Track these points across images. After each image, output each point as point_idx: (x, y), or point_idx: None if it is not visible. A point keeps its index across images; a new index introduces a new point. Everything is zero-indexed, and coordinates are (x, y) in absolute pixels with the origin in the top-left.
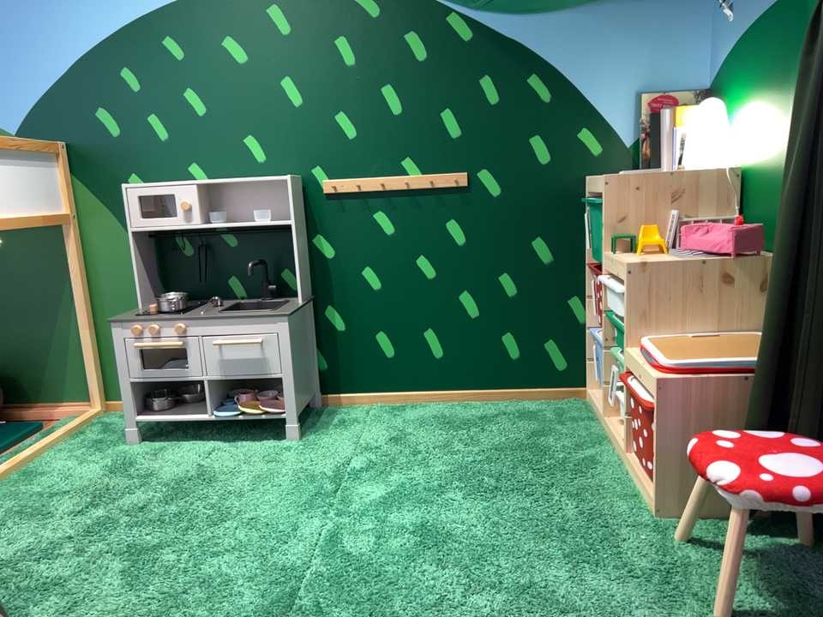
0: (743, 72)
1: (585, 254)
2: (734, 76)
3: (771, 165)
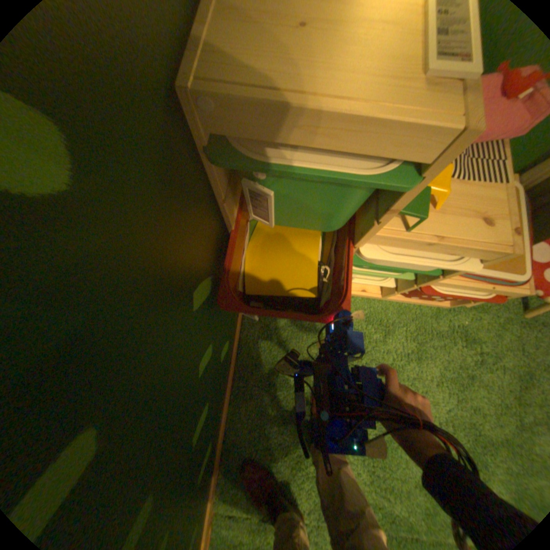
0: None
1: (227, 220)
2: None
3: None
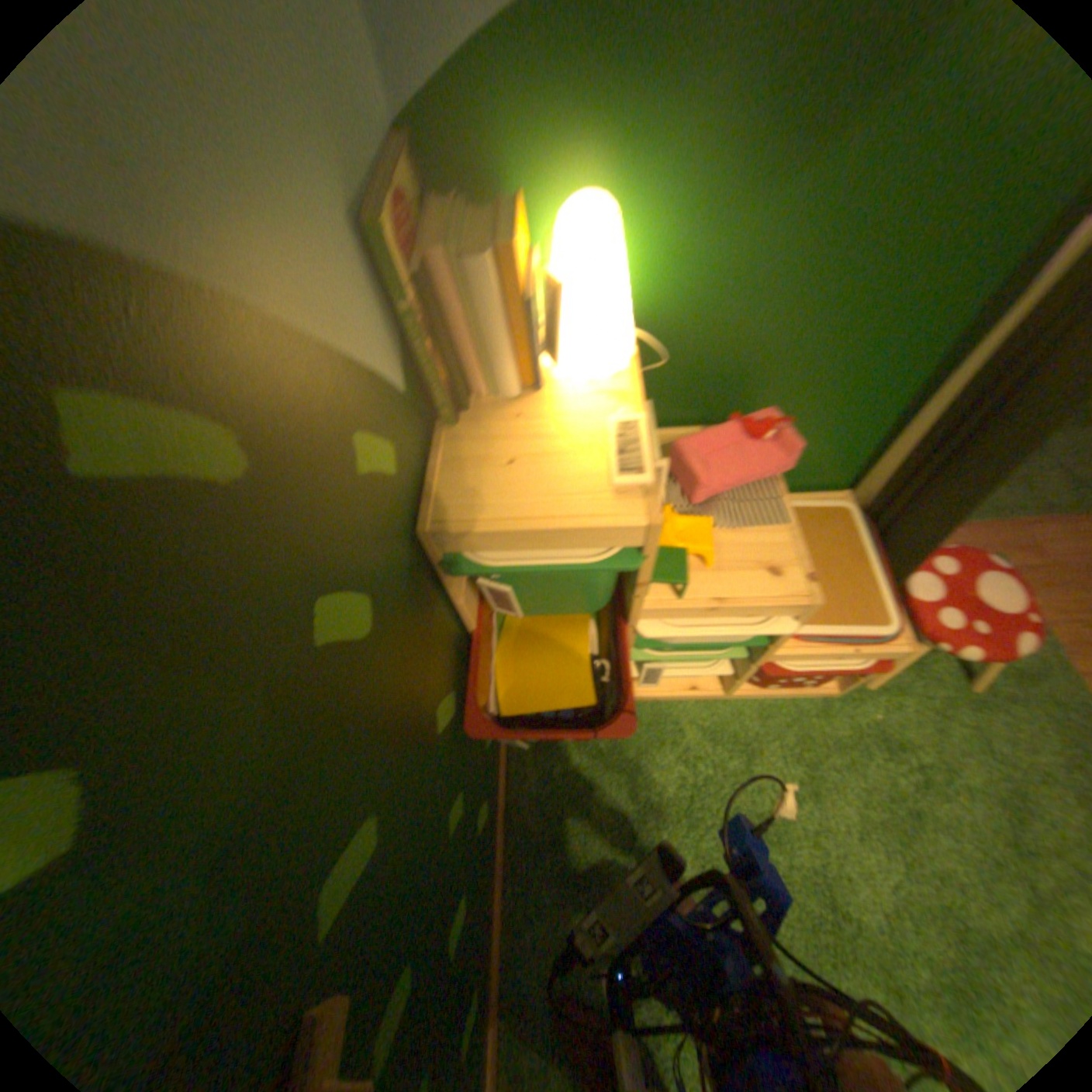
0: (627, 89)
1: (466, 619)
2: (570, 94)
3: (733, 308)
